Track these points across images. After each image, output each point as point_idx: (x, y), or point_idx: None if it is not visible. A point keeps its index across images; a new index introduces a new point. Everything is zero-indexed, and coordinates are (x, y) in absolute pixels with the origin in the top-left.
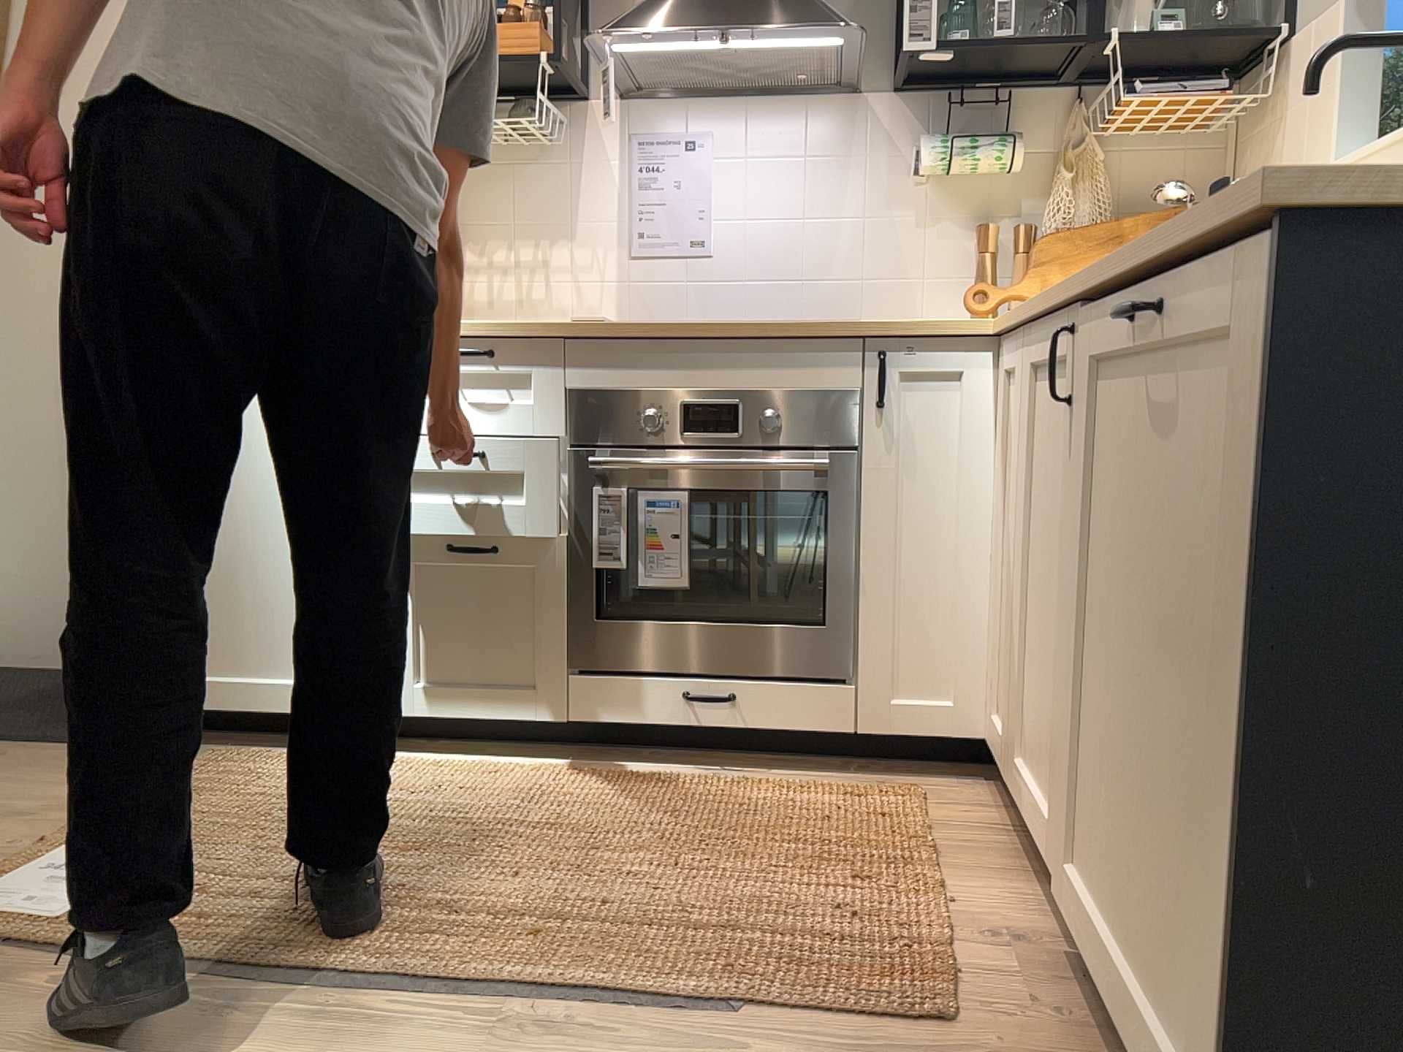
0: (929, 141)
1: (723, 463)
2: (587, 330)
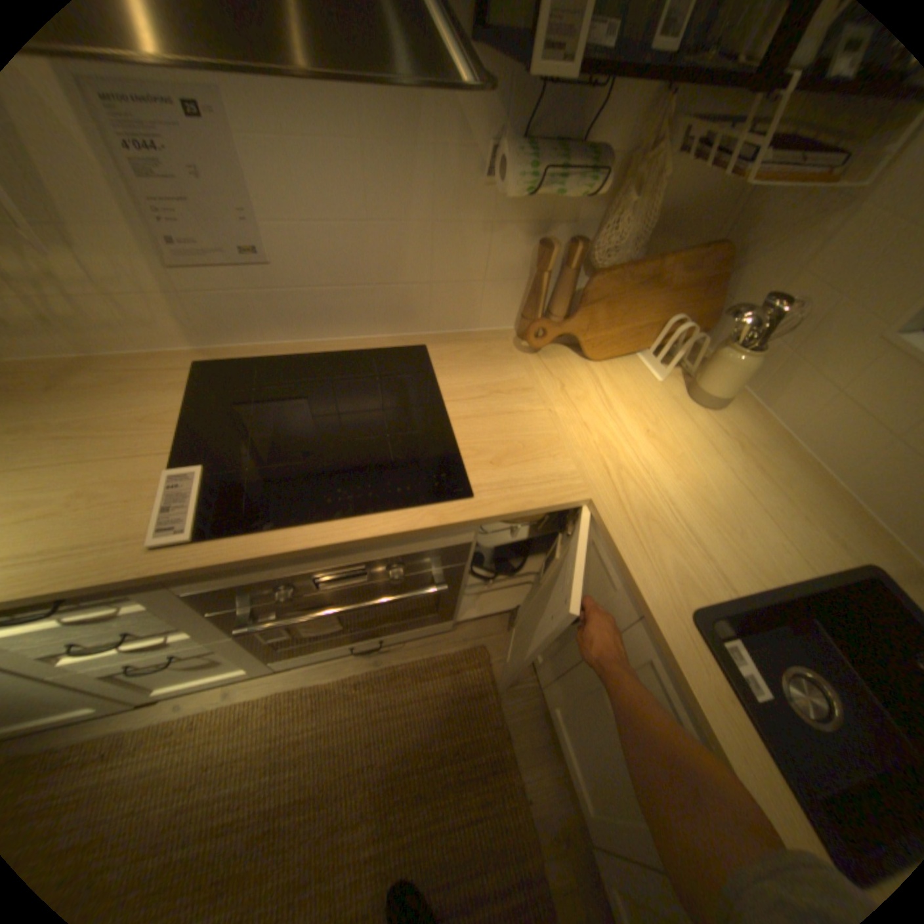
0: (519, 152)
1: (358, 607)
2: (177, 574)
